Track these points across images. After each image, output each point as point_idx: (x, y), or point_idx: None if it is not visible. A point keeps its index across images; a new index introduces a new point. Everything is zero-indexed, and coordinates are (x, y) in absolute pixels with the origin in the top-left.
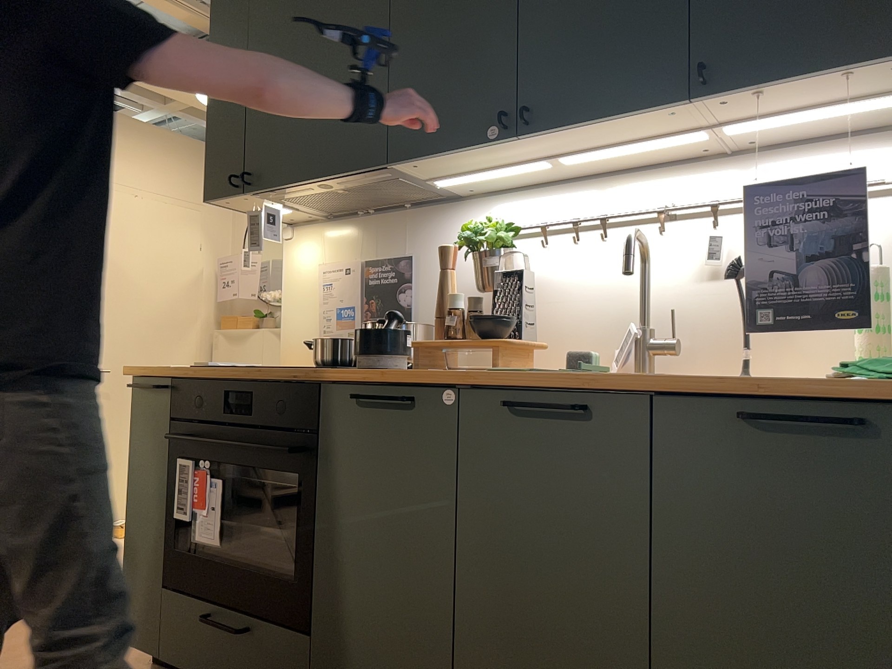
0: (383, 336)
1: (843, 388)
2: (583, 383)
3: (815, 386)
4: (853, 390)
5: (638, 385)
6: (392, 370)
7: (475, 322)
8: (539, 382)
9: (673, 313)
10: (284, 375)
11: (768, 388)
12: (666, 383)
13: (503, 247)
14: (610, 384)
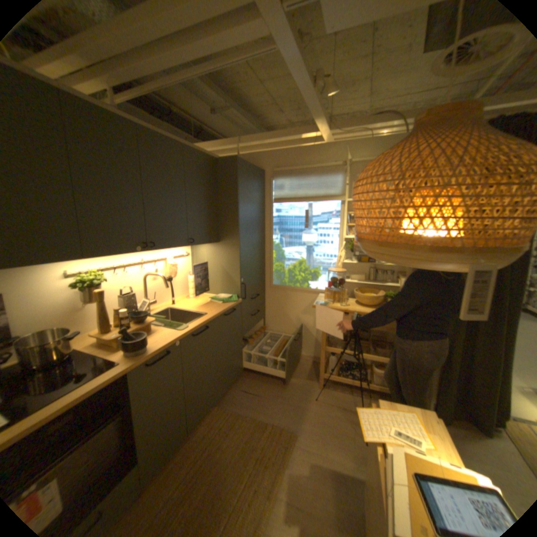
0: (144, 339)
1: (233, 306)
2: (206, 322)
3: (228, 306)
4: (231, 305)
5: (214, 318)
6: (147, 349)
7: (132, 319)
8: (196, 327)
9: (155, 293)
10: (98, 386)
11: (227, 309)
12: (218, 315)
13: (97, 283)
14: (210, 320)
